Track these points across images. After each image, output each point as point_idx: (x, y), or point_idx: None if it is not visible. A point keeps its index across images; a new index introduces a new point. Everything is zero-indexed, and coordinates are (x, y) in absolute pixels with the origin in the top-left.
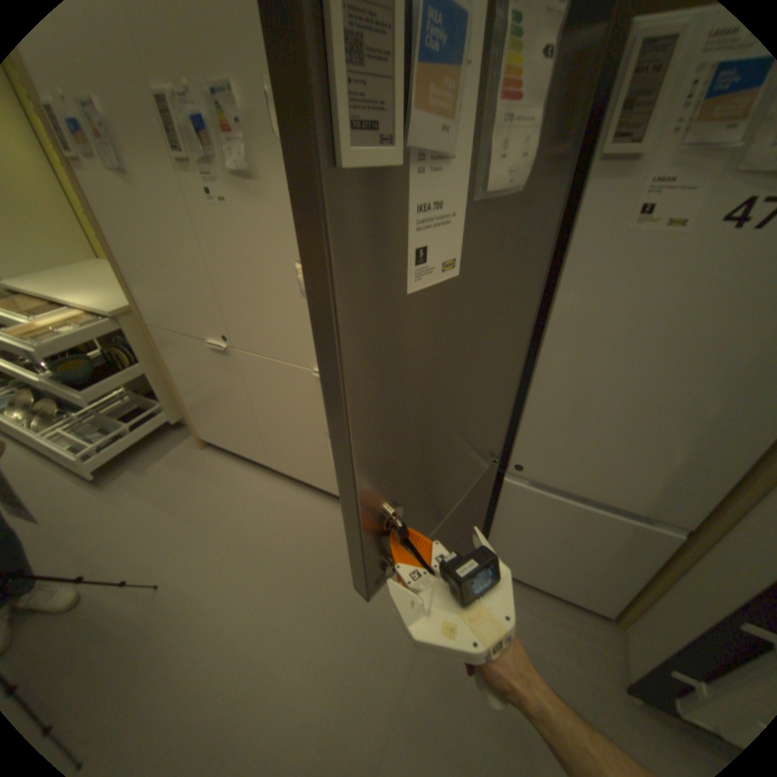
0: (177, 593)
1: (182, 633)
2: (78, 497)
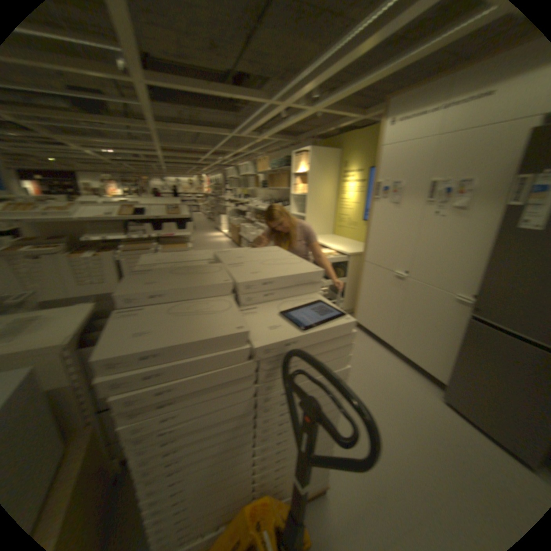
0: None
1: None
2: None
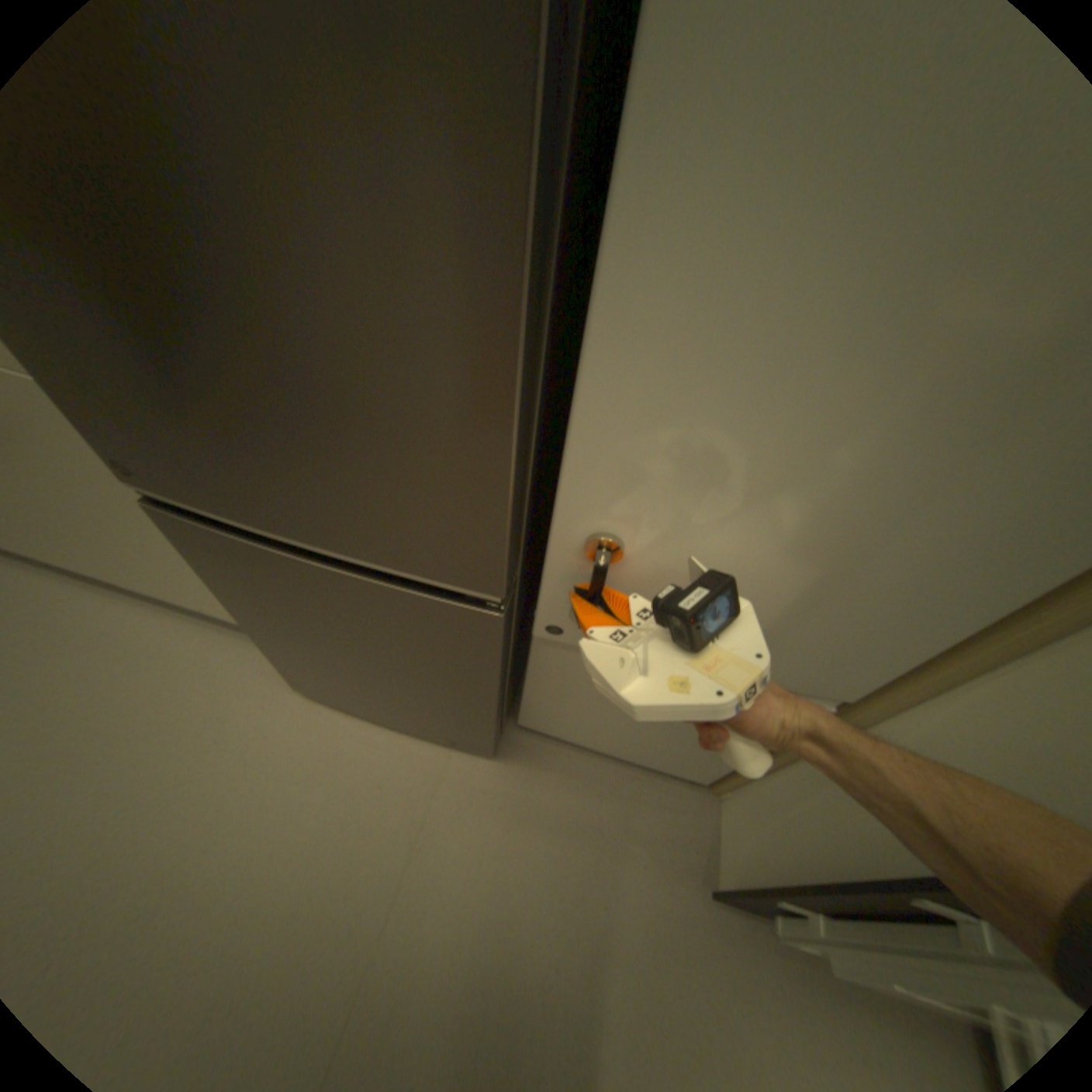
0: None
1: None
2: None
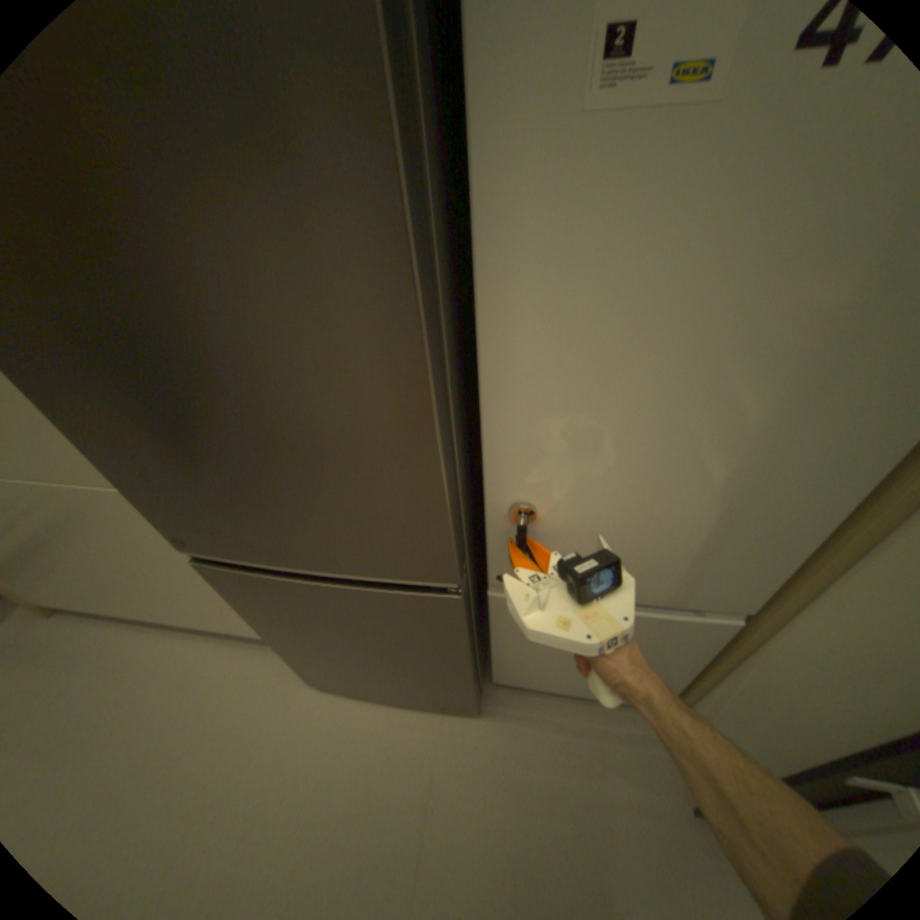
0: None
1: None
2: None
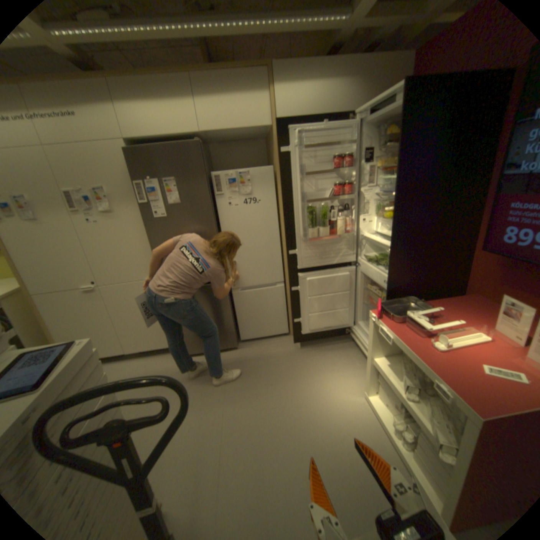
0: None
1: None
2: None
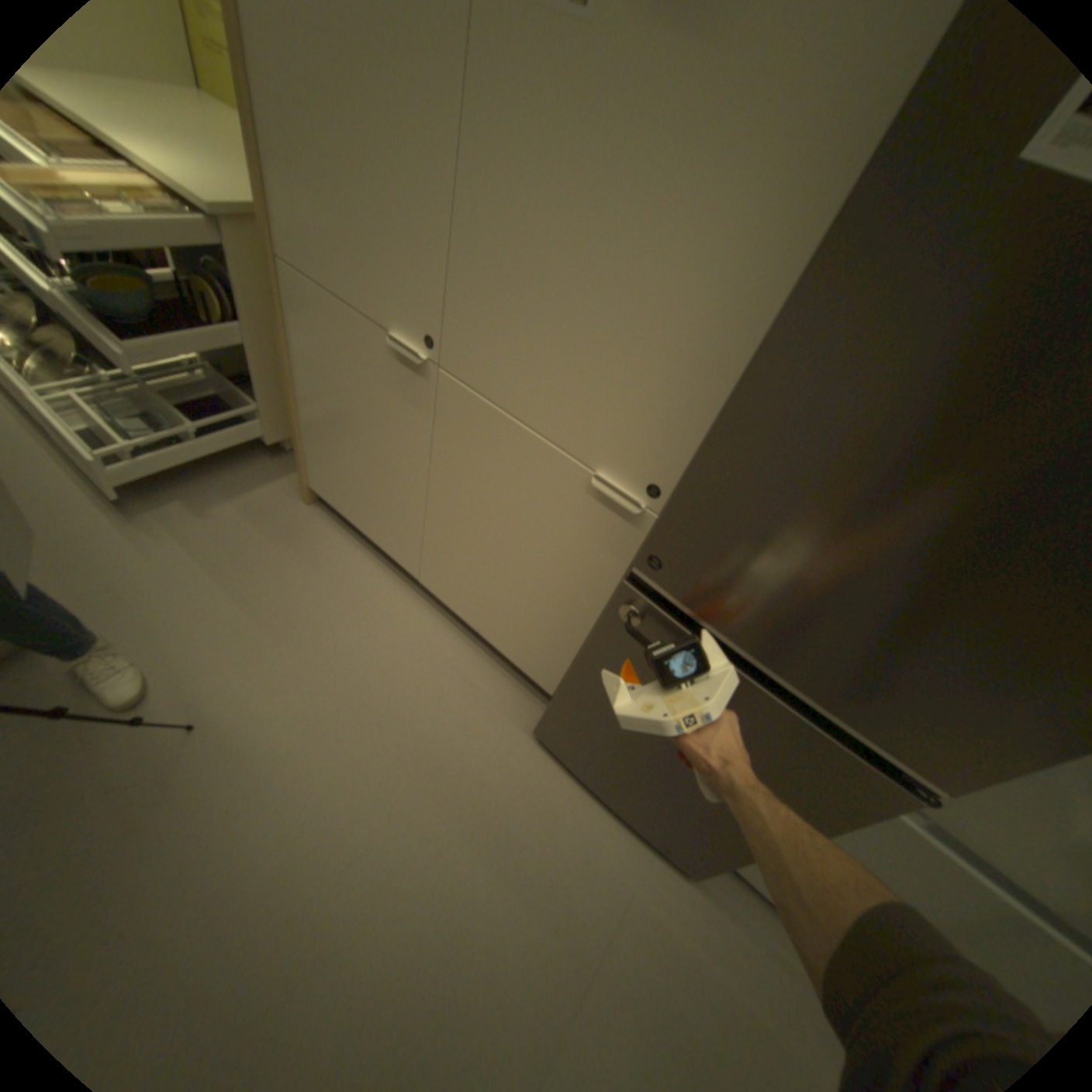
0: (226, 749)
1: (222, 824)
2: (89, 519)
